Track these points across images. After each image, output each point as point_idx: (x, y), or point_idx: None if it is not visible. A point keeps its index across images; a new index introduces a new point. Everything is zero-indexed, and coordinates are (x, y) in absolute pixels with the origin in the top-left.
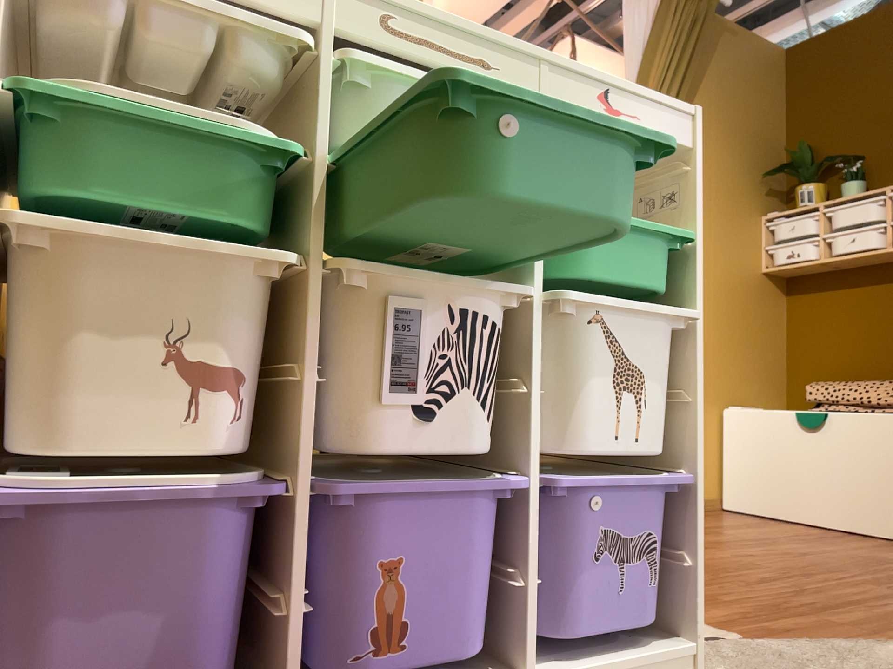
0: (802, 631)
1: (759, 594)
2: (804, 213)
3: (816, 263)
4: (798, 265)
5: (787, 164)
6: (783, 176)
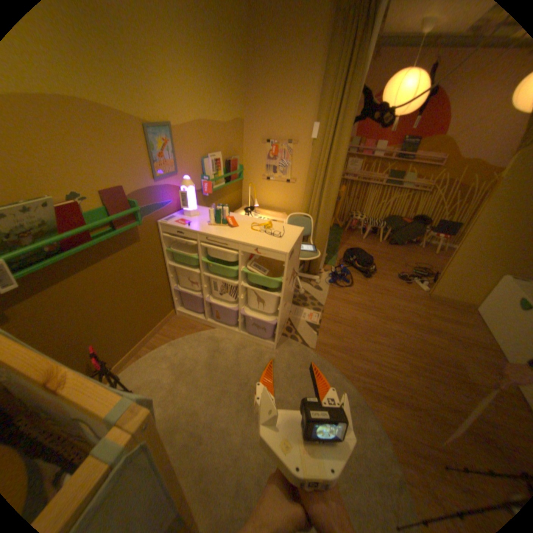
0: (332, 360)
1: (356, 347)
2: None
3: None
4: None
5: None
6: None
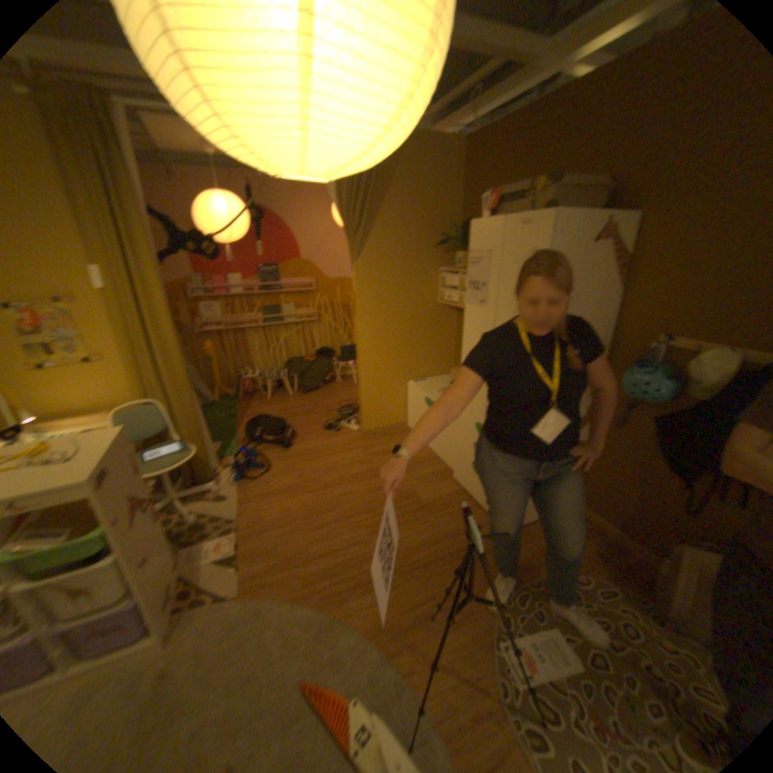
0: (267, 594)
1: (296, 550)
2: (459, 272)
3: (458, 307)
4: (452, 306)
5: (457, 233)
6: (451, 245)
